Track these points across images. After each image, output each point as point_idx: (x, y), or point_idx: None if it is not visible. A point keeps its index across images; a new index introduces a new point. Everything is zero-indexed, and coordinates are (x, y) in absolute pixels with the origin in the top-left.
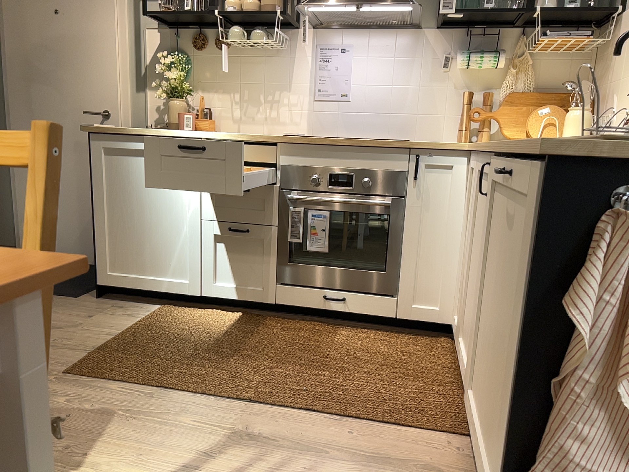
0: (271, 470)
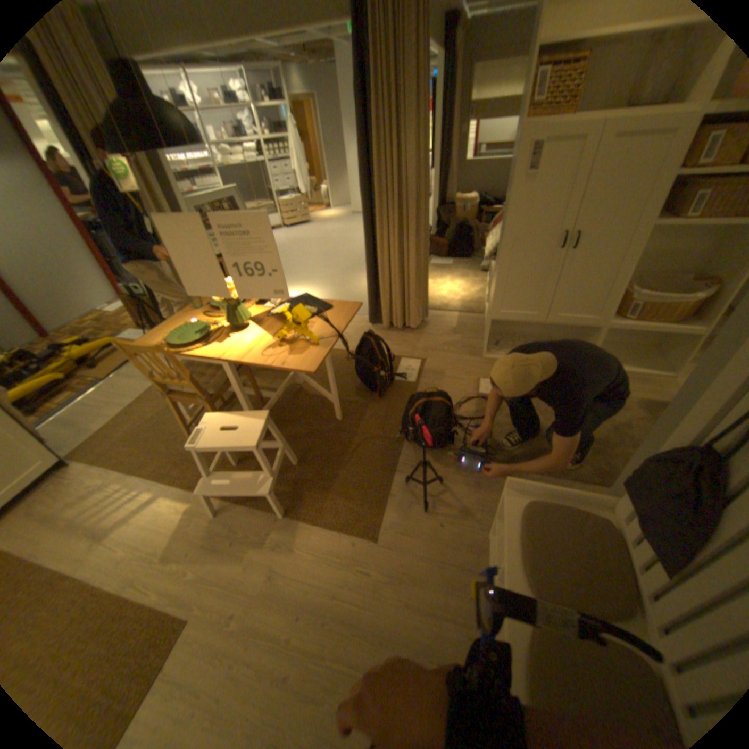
0: (100, 512)
